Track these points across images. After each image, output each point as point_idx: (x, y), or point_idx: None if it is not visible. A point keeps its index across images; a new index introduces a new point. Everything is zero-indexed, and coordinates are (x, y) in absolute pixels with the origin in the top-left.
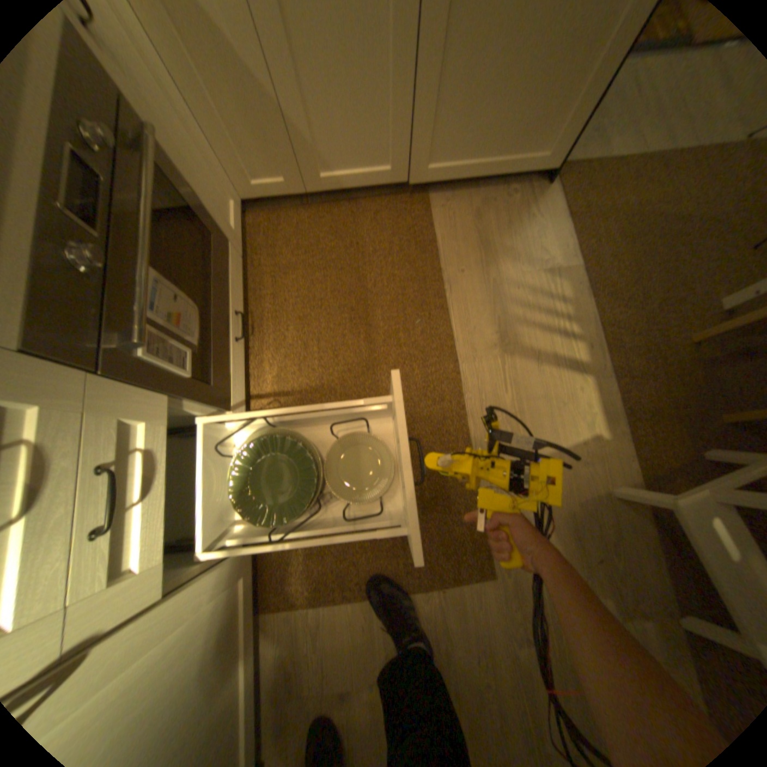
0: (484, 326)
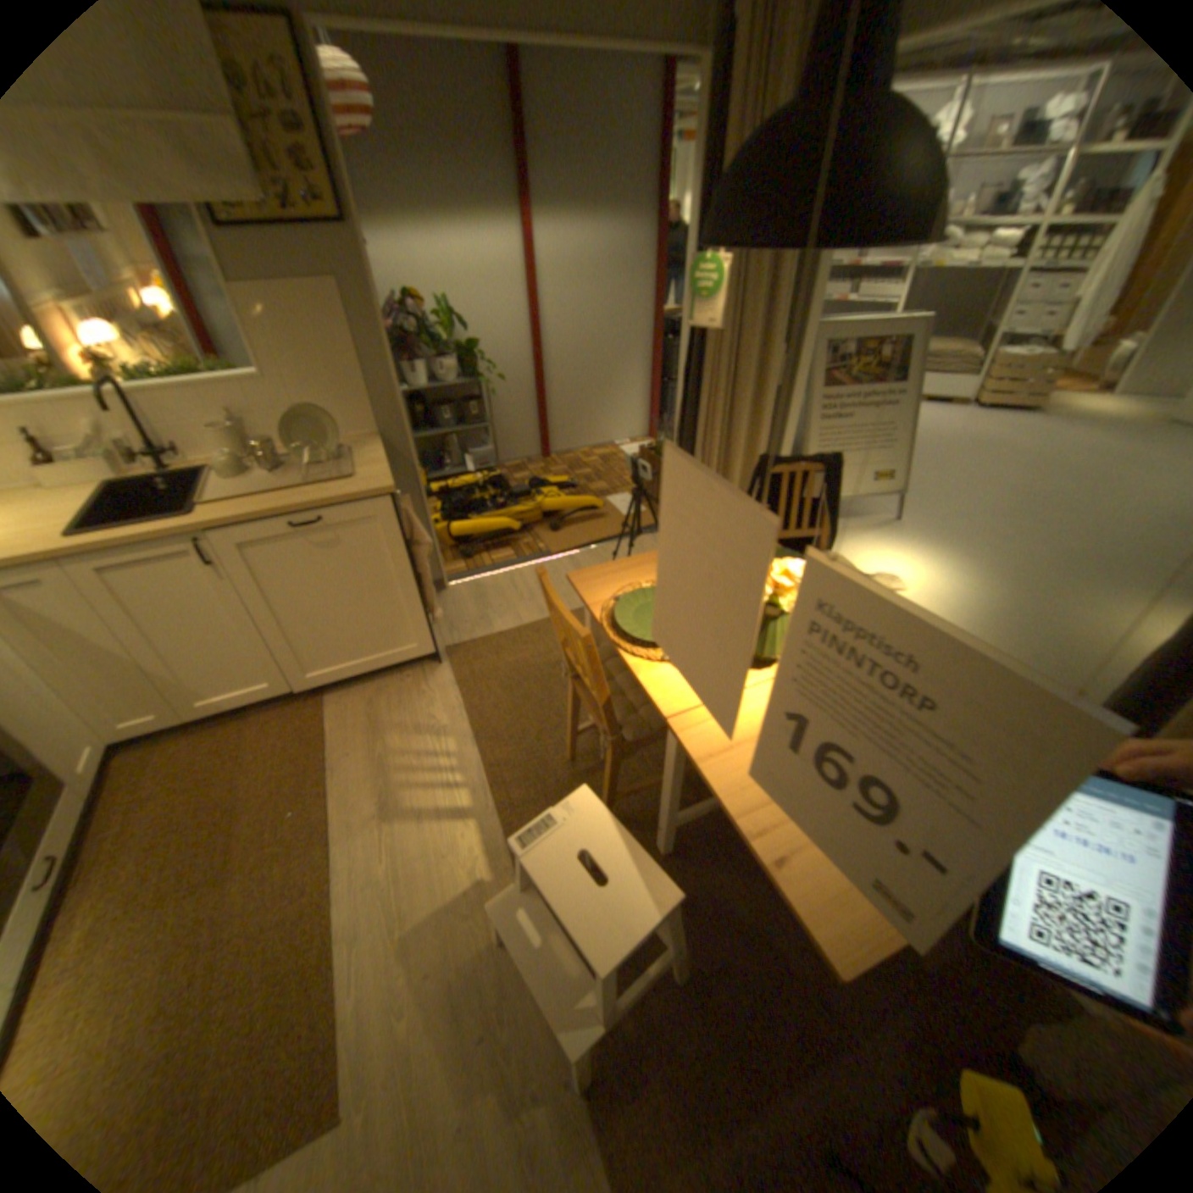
0: (364, 799)
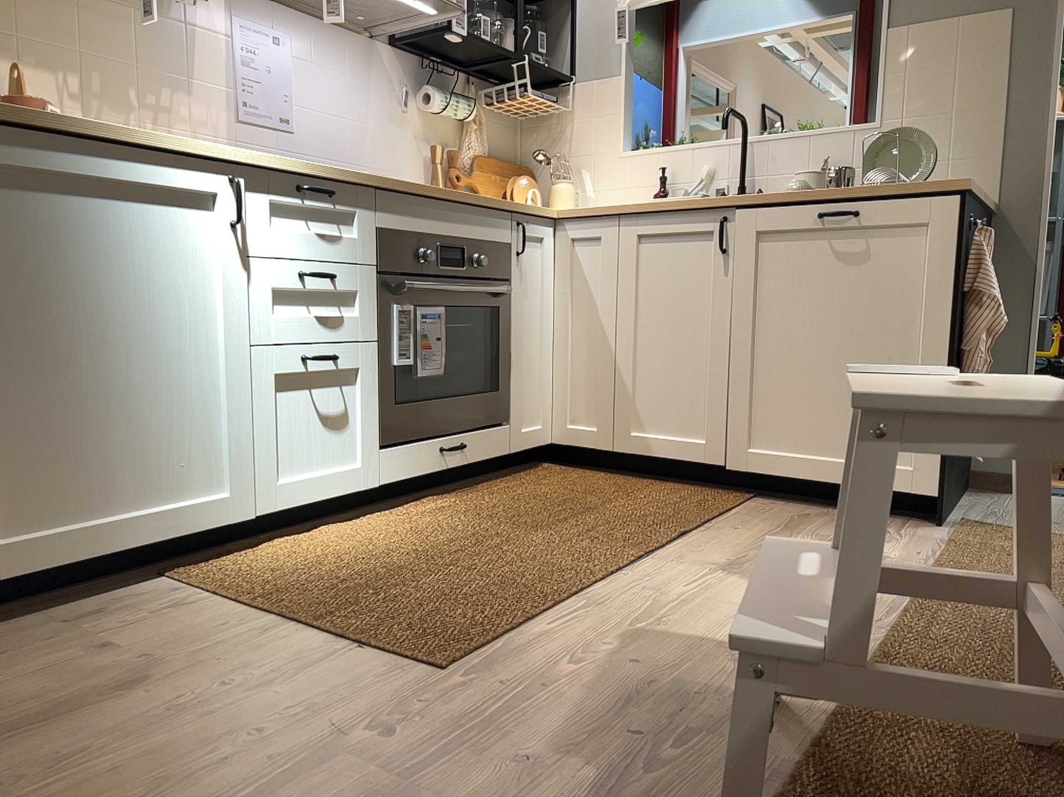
0: (721, 551)
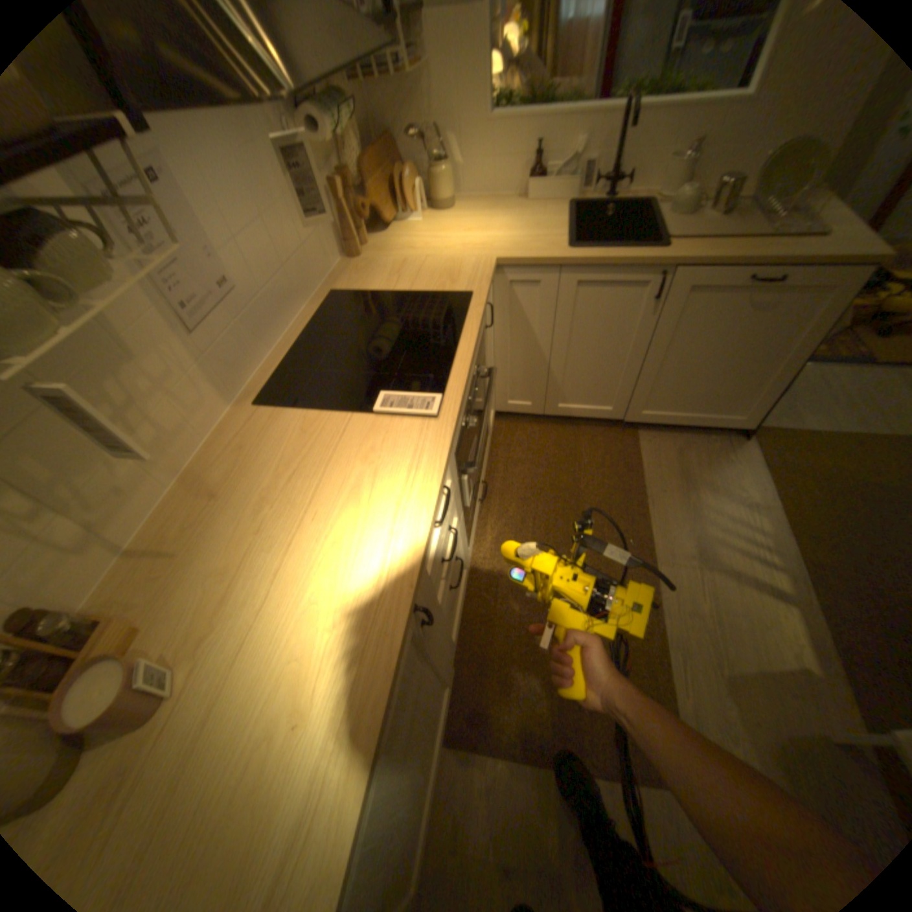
0: (686, 539)
